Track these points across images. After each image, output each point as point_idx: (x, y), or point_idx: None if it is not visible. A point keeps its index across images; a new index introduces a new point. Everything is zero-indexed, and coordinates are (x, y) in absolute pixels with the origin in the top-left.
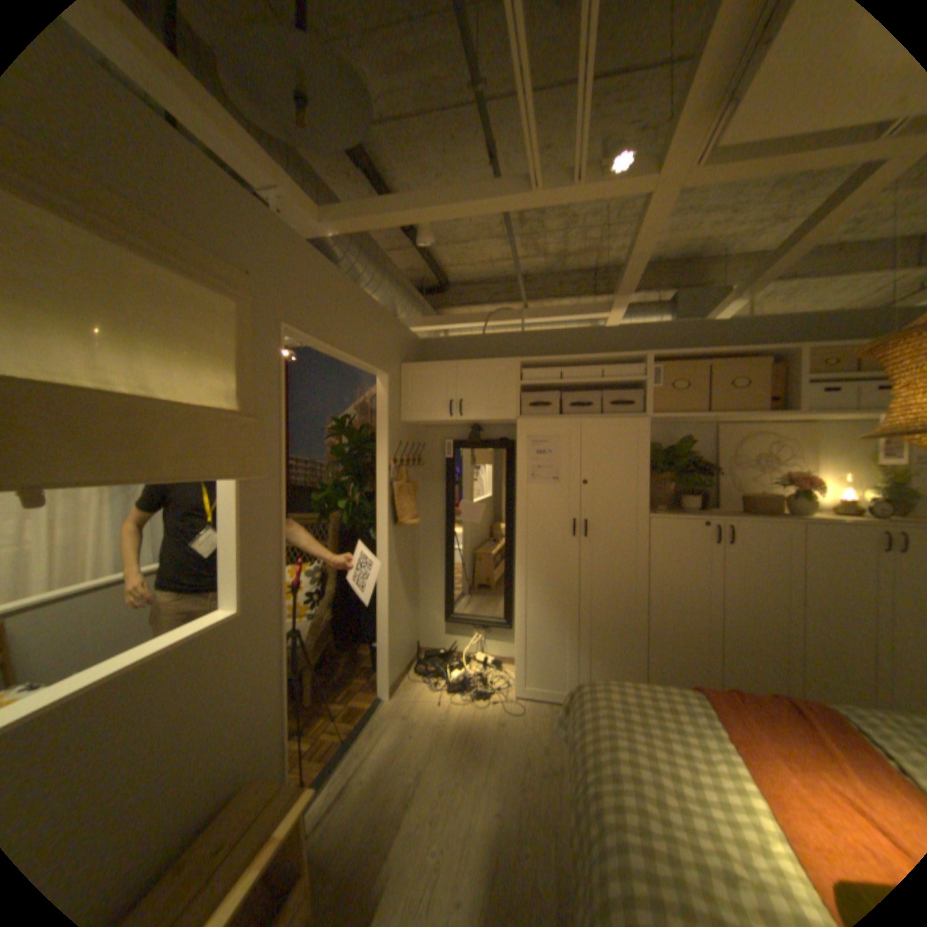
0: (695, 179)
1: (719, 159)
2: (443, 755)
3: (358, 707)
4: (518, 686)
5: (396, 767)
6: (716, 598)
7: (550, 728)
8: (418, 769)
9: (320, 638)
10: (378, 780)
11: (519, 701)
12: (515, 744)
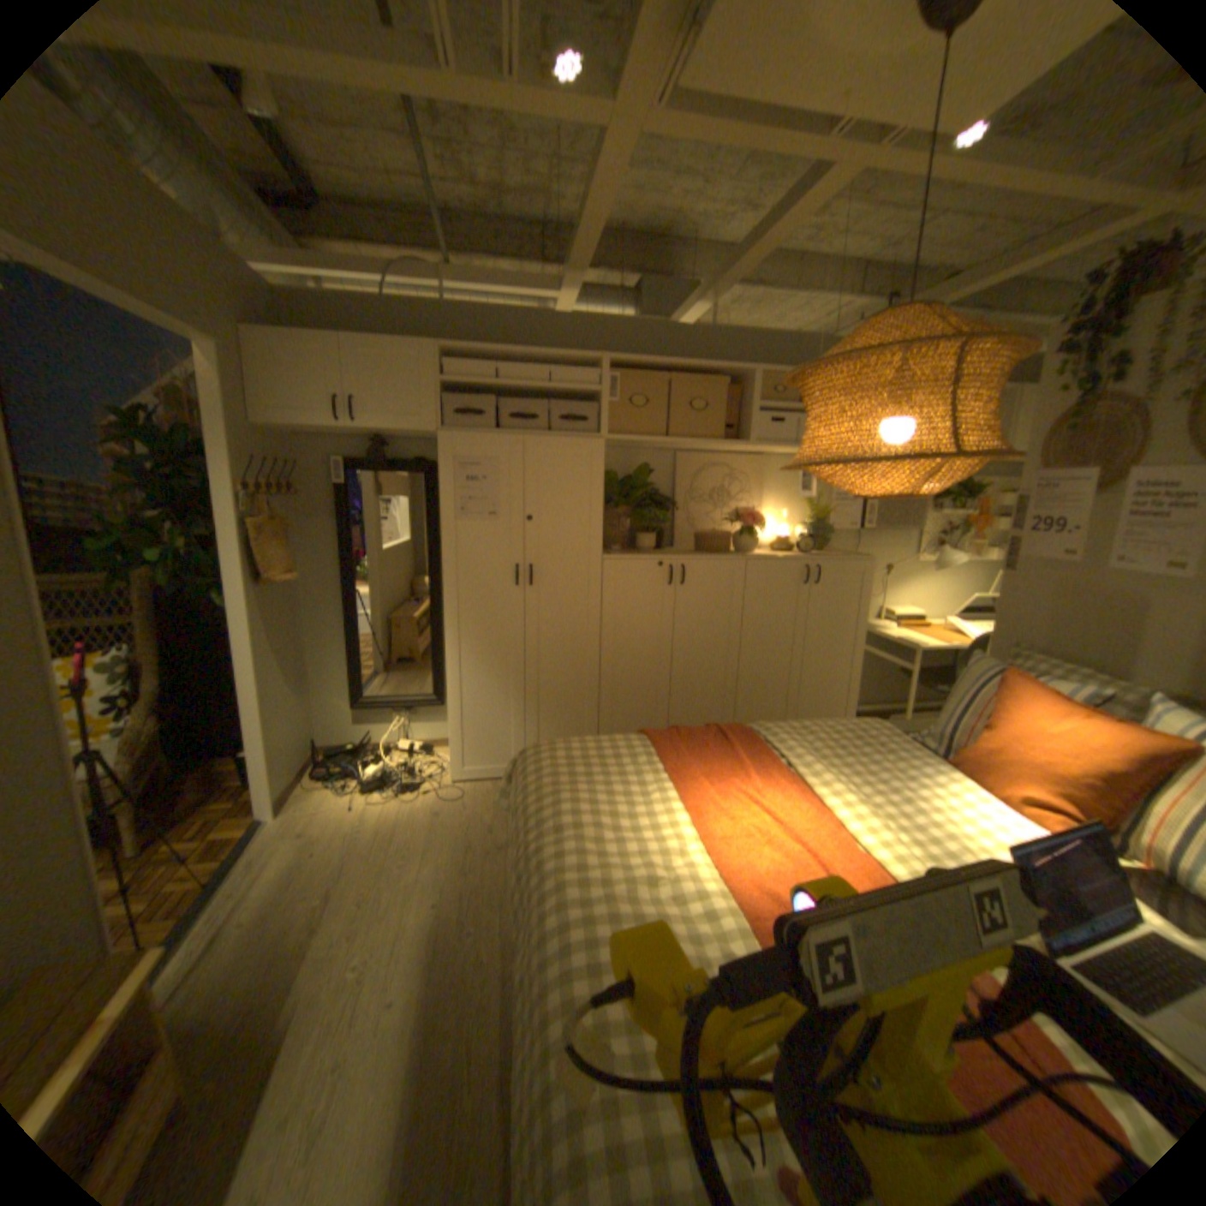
0: (657, 124)
1: (684, 104)
2: (361, 863)
3: (225, 836)
4: (455, 768)
5: (295, 892)
6: (665, 642)
7: (494, 804)
8: (326, 887)
9: (143, 759)
10: (268, 913)
11: (456, 784)
12: (453, 829)
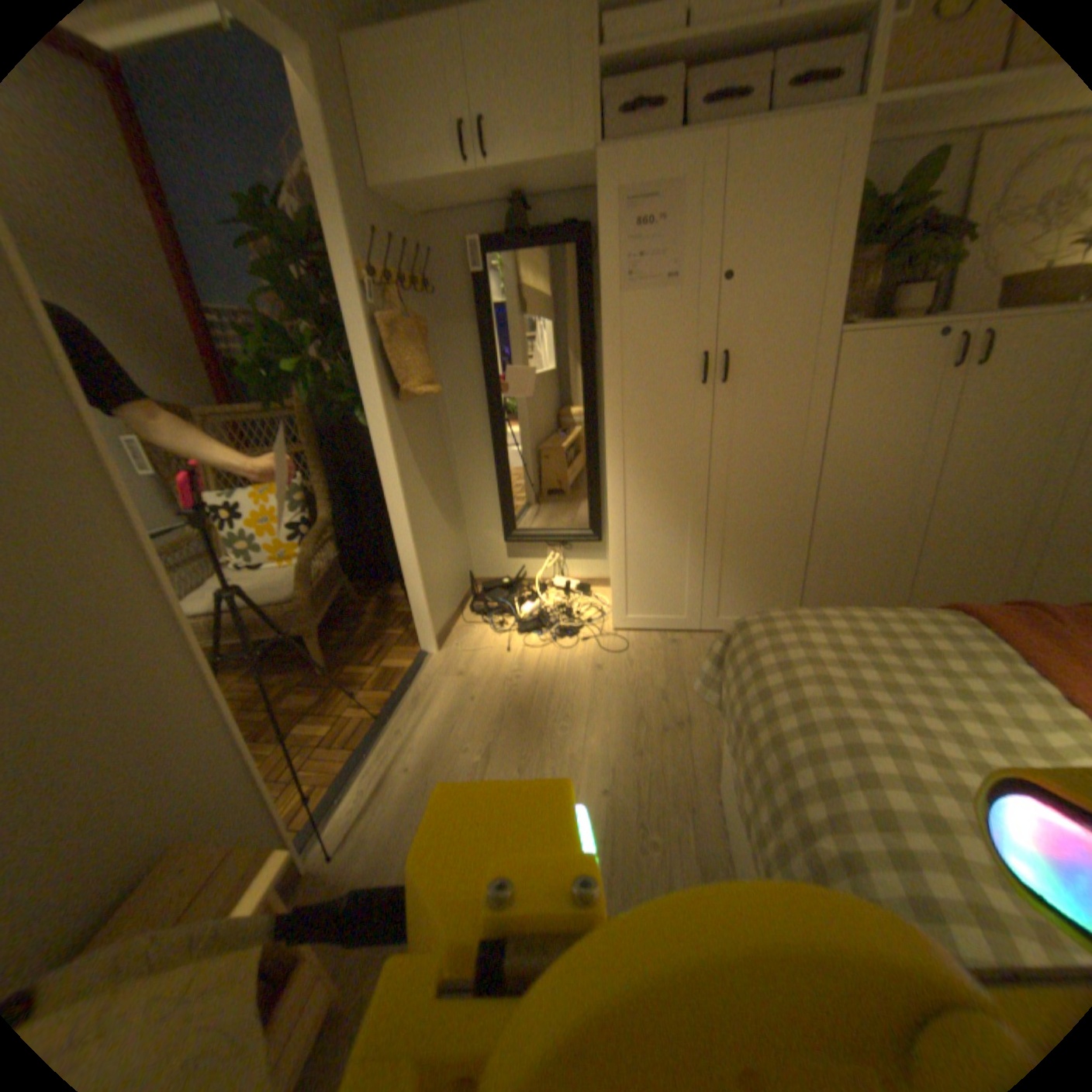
0: None
1: None
2: (520, 712)
3: (395, 660)
4: (617, 611)
5: (455, 736)
6: (923, 460)
7: (664, 659)
8: (485, 735)
9: (328, 578)
10: (430, 756)
11: (617, 629)
12: (619, 685)
